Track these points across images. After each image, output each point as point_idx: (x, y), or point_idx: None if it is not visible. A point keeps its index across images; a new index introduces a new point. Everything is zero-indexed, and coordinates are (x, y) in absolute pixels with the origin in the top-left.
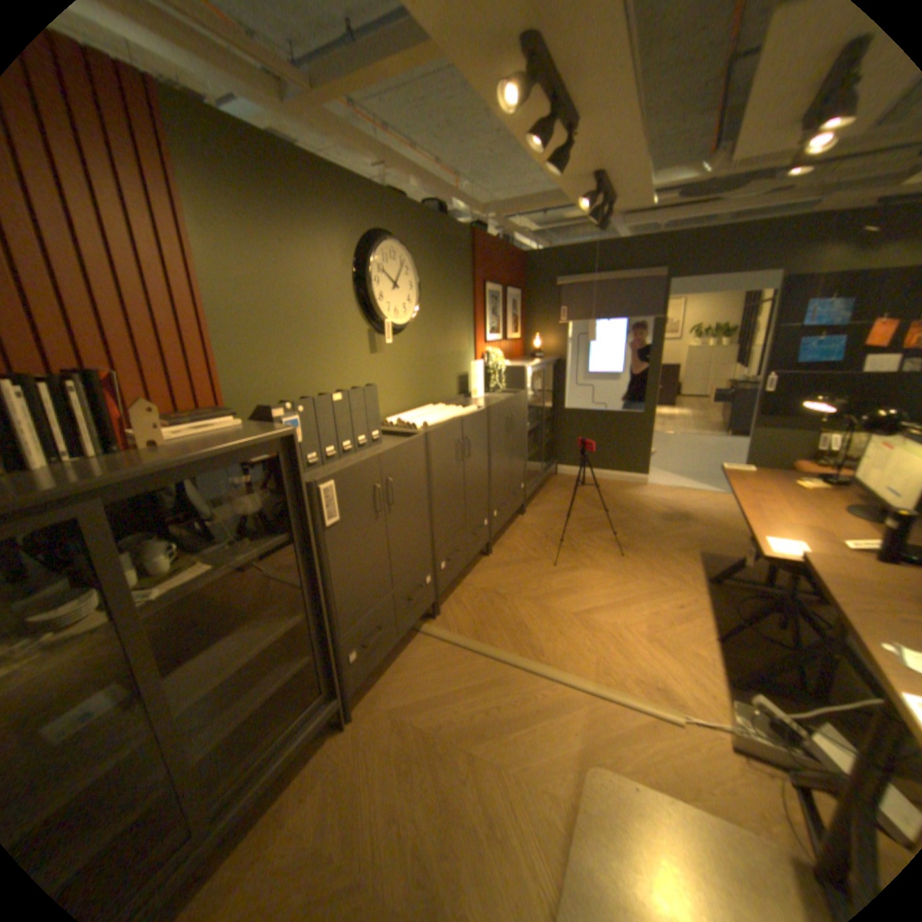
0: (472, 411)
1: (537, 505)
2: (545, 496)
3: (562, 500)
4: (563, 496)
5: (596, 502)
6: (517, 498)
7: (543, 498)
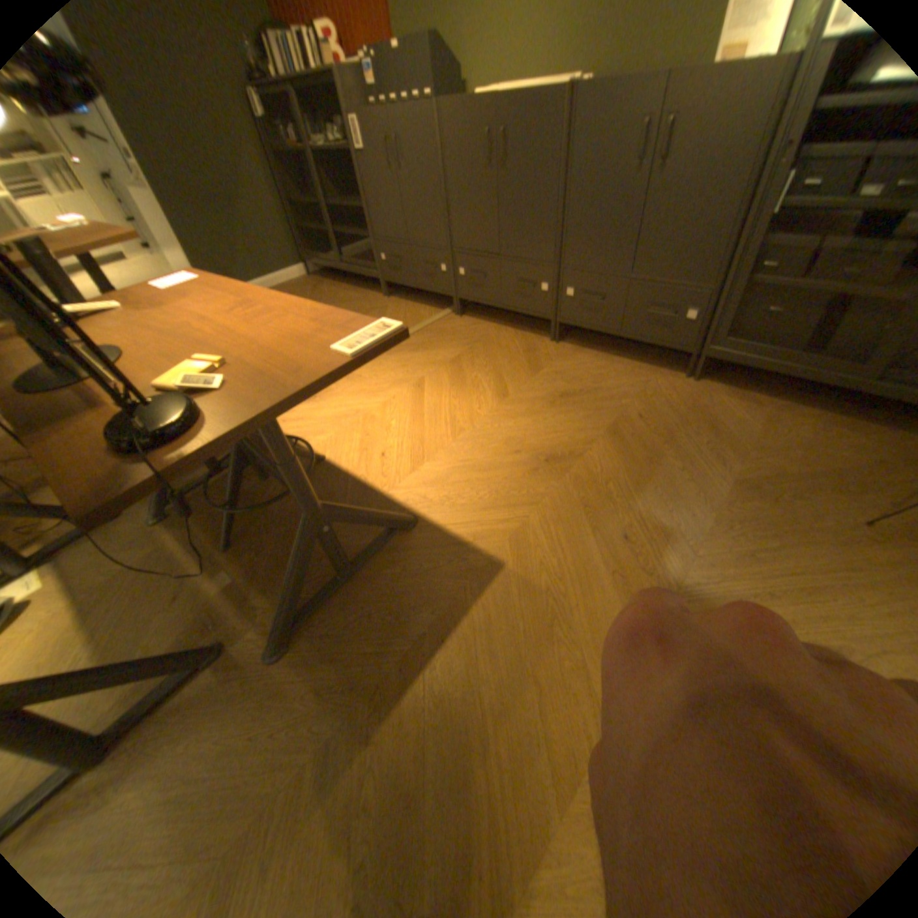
0: (553, 83)
1: (752, 401)
2: (819, 420)
3: (796, 440)
4: (830, 447)
5: (802, 495)
6: (659, 320)
7: (806, 415)
